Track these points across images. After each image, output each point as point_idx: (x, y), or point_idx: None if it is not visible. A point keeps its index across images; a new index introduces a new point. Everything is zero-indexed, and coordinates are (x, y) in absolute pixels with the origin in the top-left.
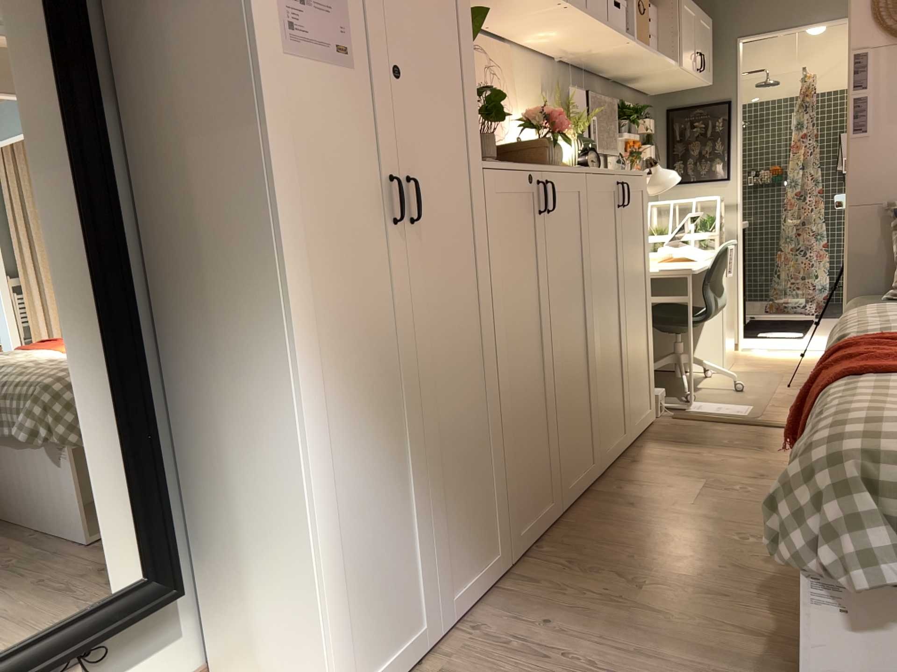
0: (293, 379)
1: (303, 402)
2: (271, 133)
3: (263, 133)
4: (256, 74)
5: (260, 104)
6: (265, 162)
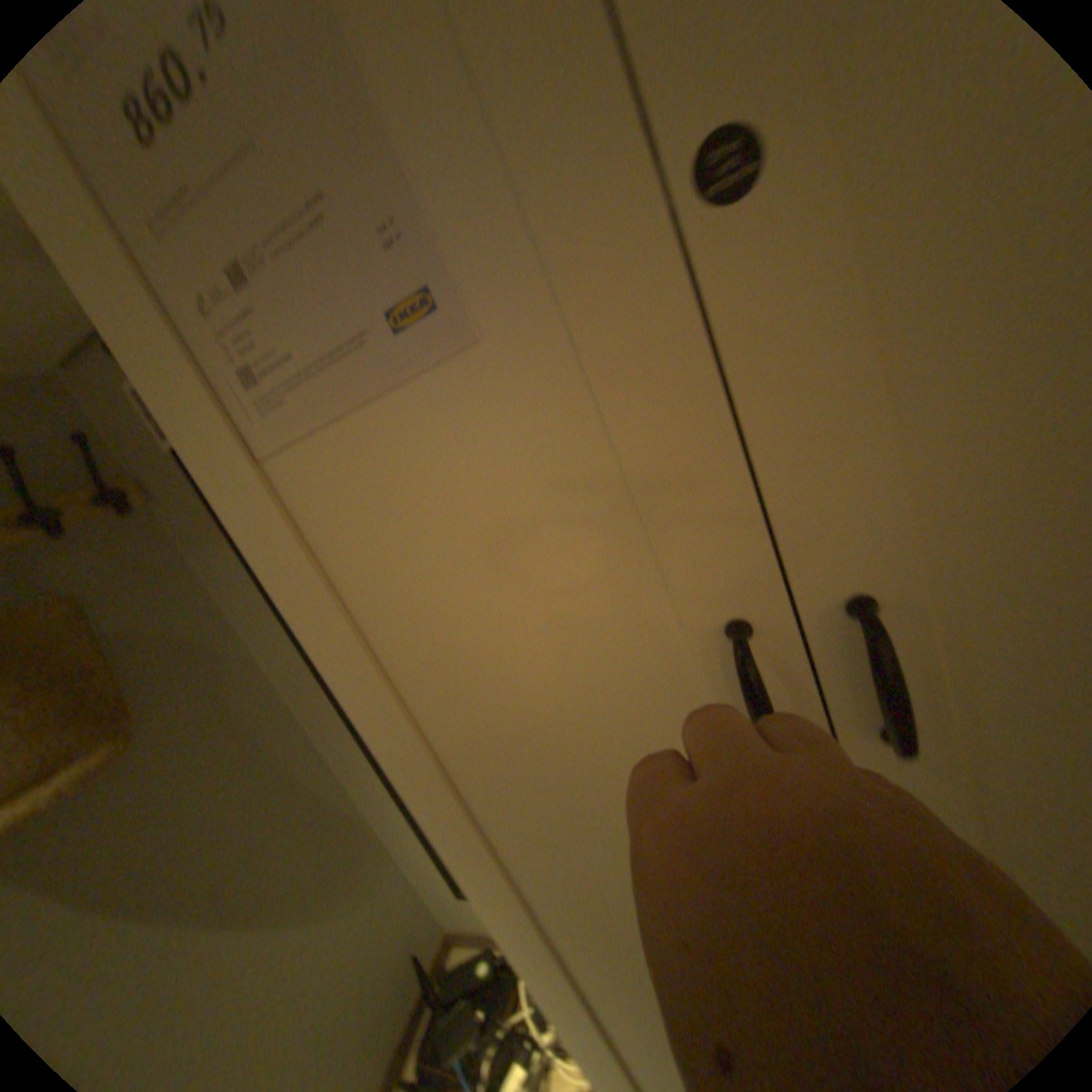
0: (518, 966)
1: (551, 994)
2: (325, 641)
3: (308, 647)
4: (244, 551)
5: (278, 602)
6: (337, 691)
